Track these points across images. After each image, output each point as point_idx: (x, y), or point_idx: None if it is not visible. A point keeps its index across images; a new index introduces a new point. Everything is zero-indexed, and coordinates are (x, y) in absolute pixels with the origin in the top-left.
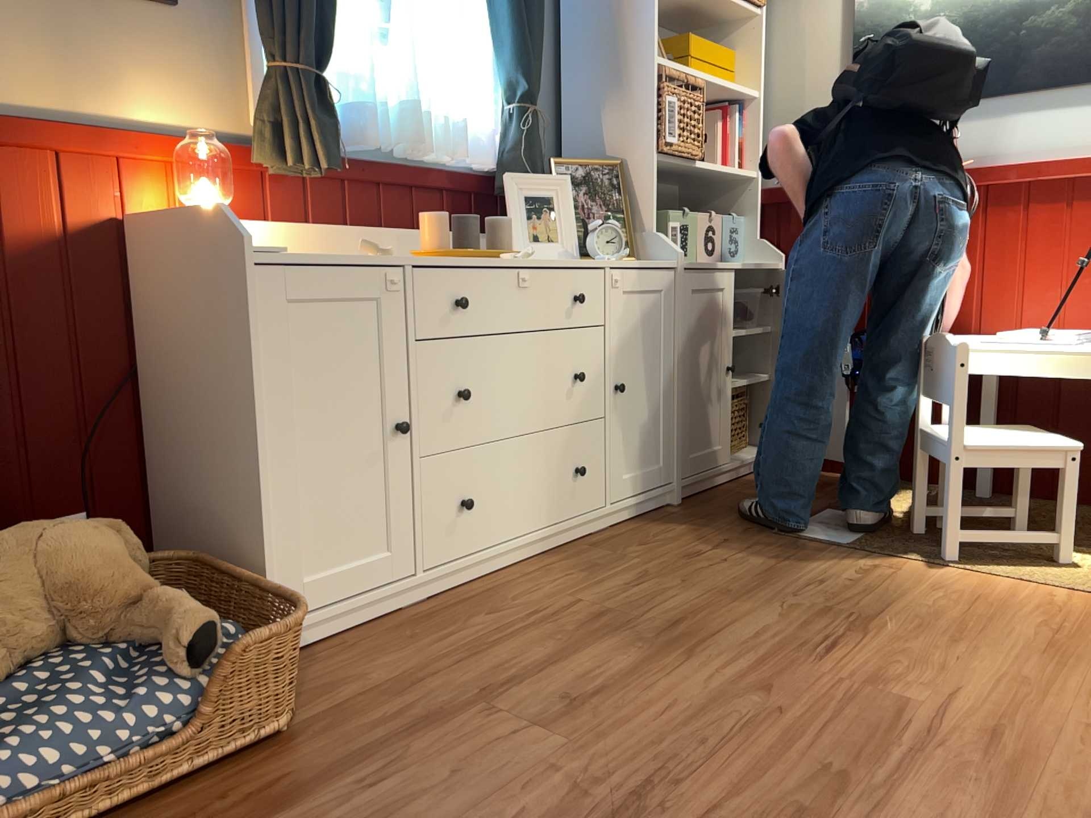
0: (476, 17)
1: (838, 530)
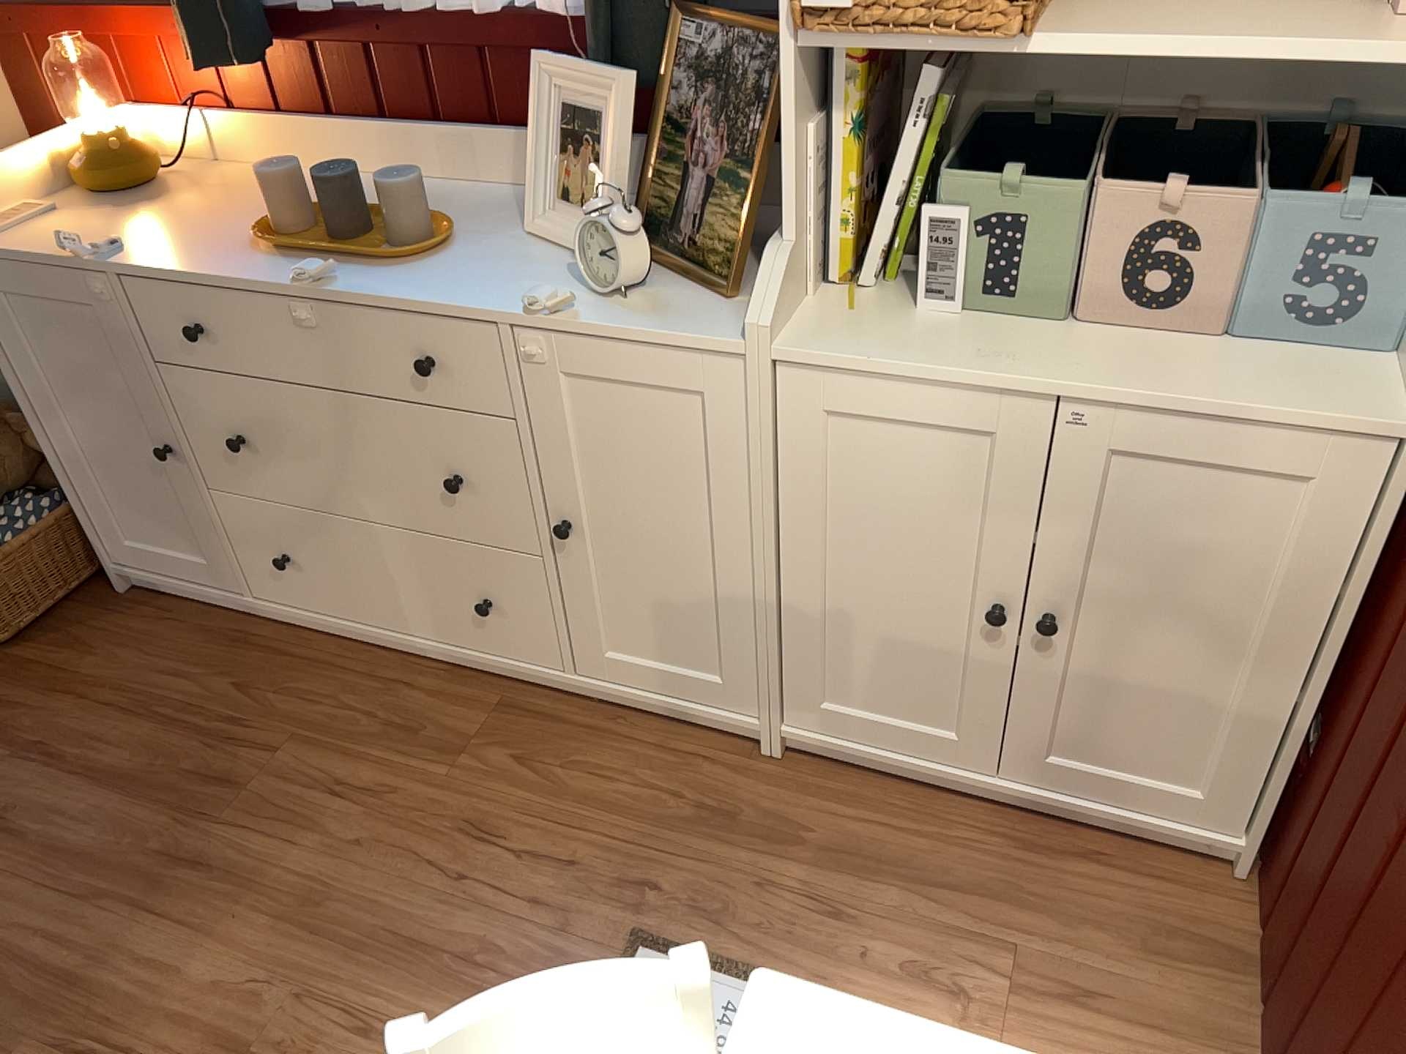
0: None
1: None
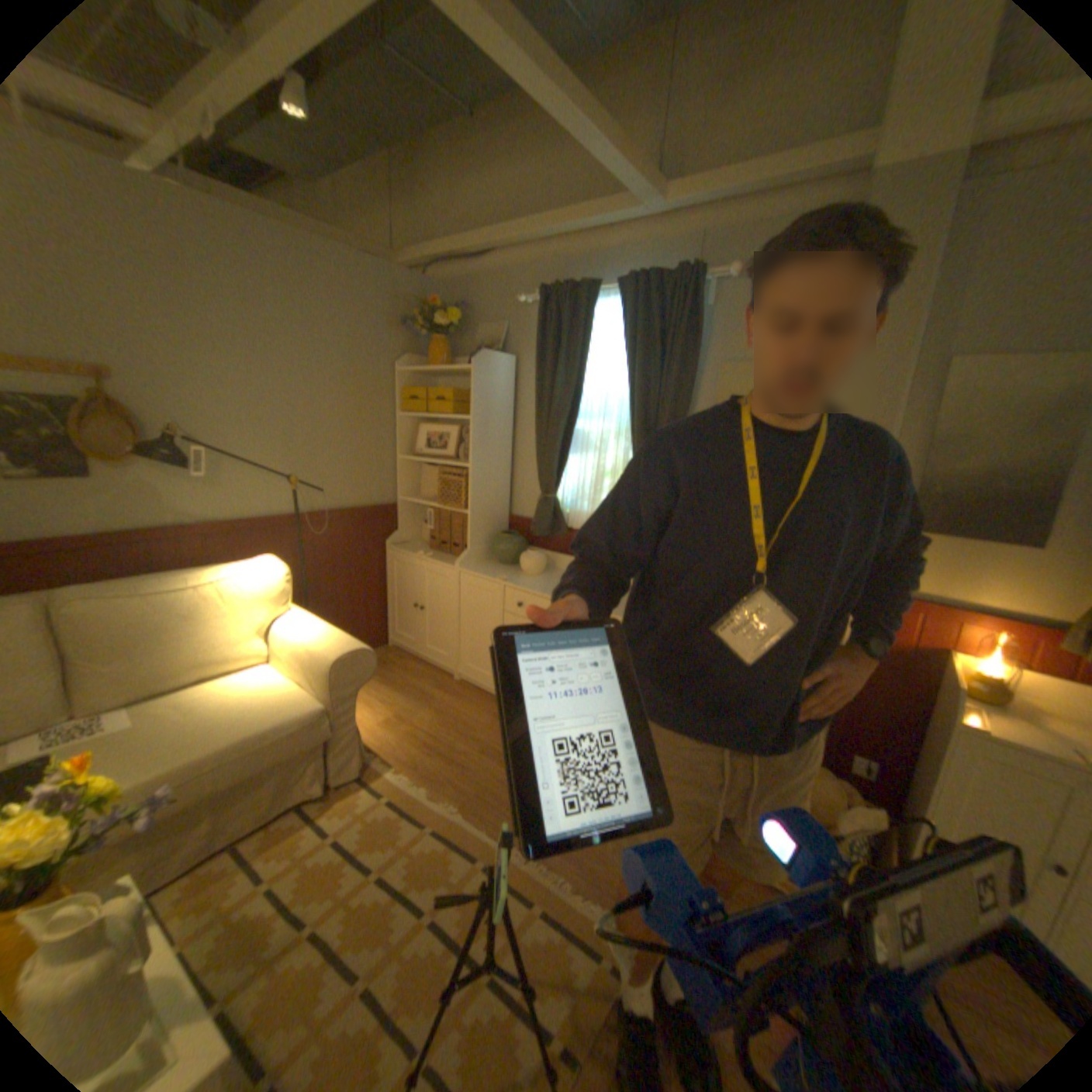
0: None
1: None
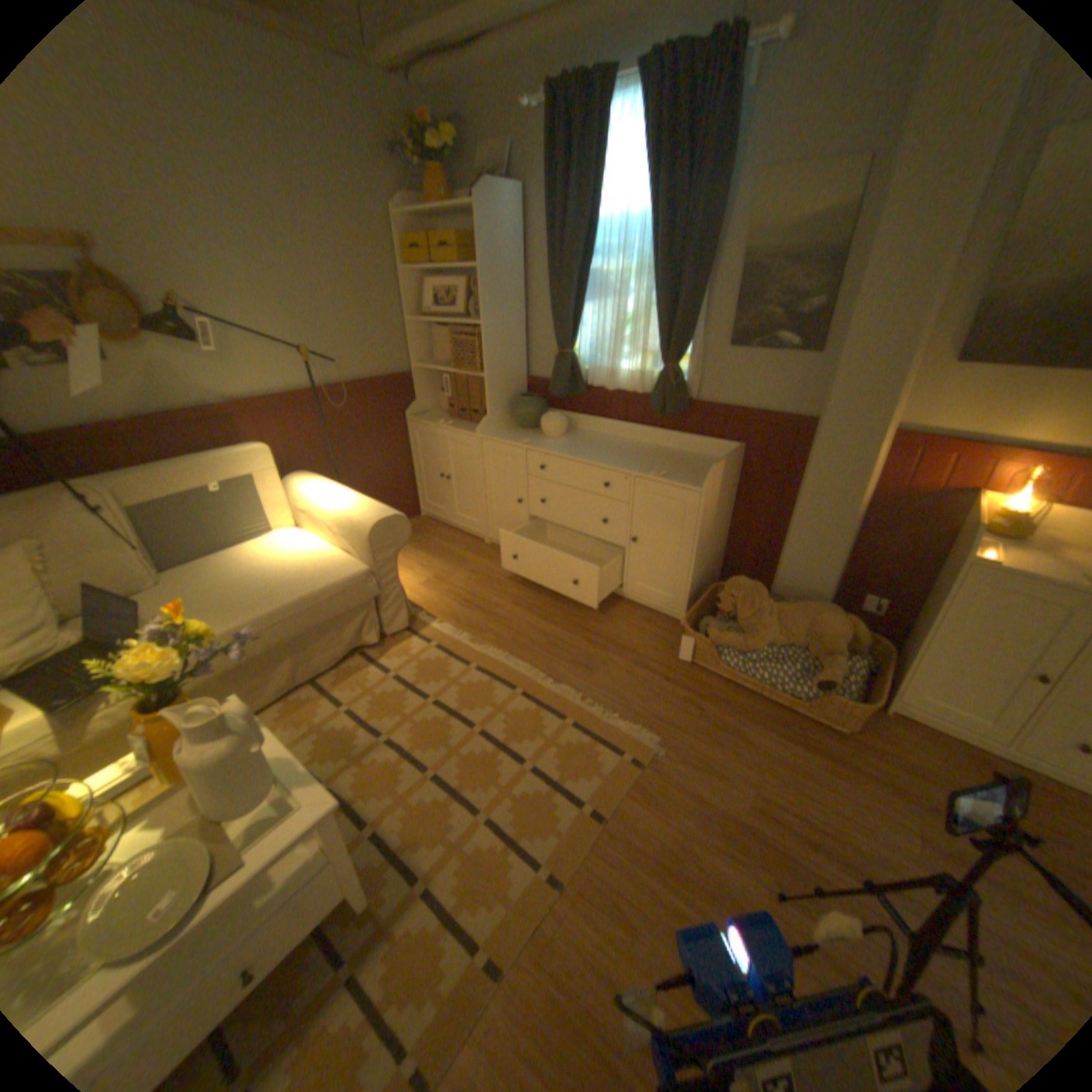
0: None
1: None
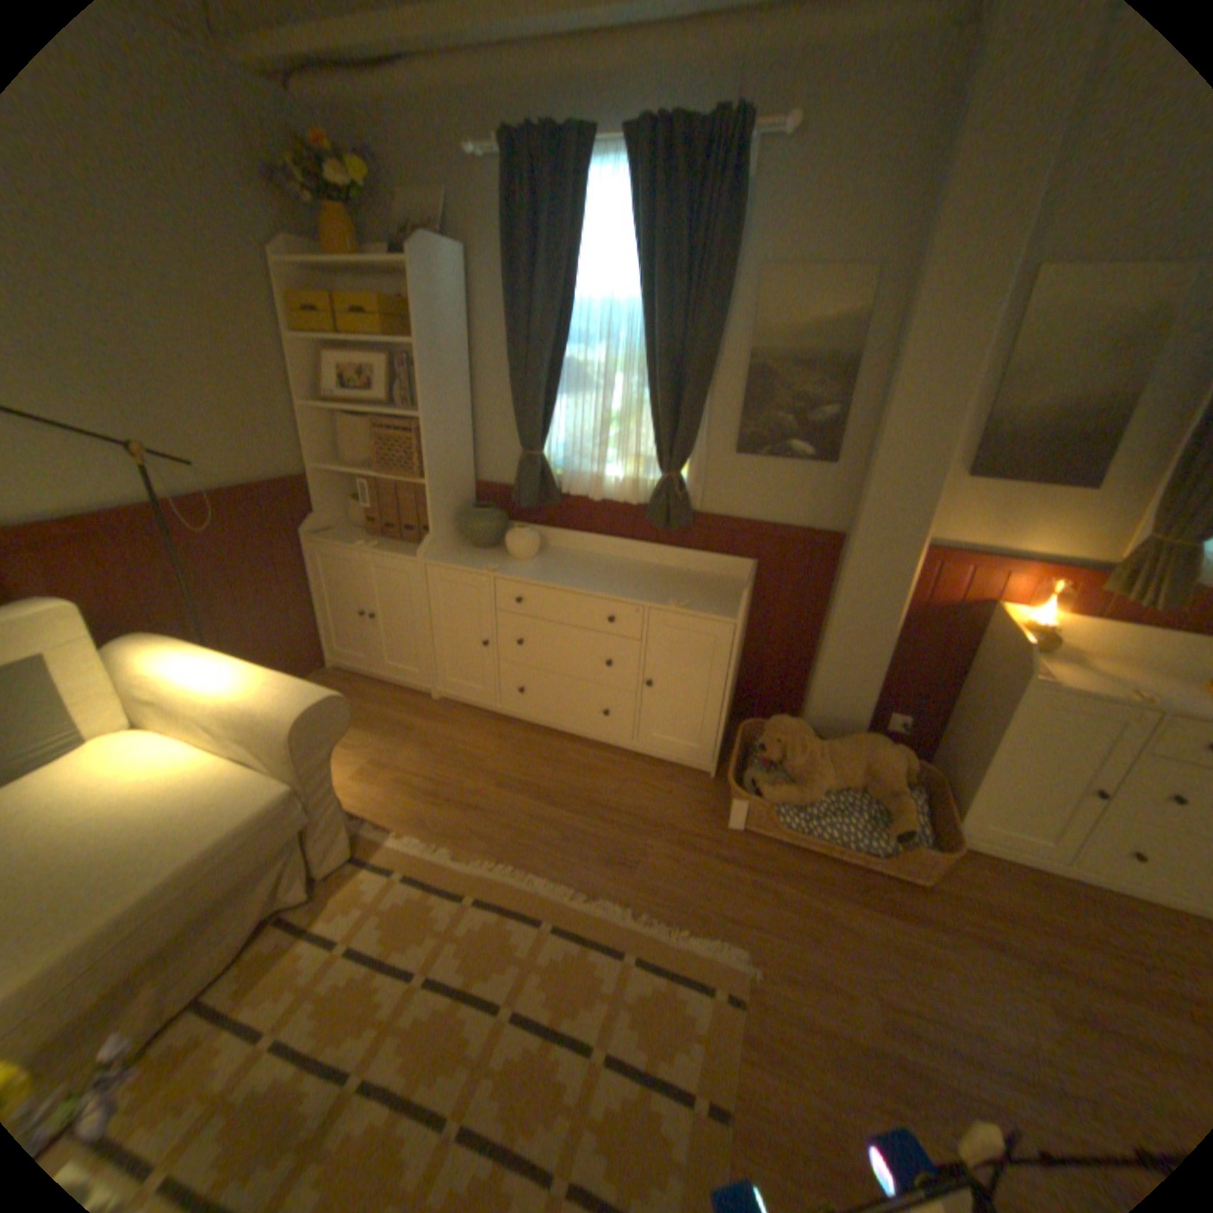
0: None
1: None
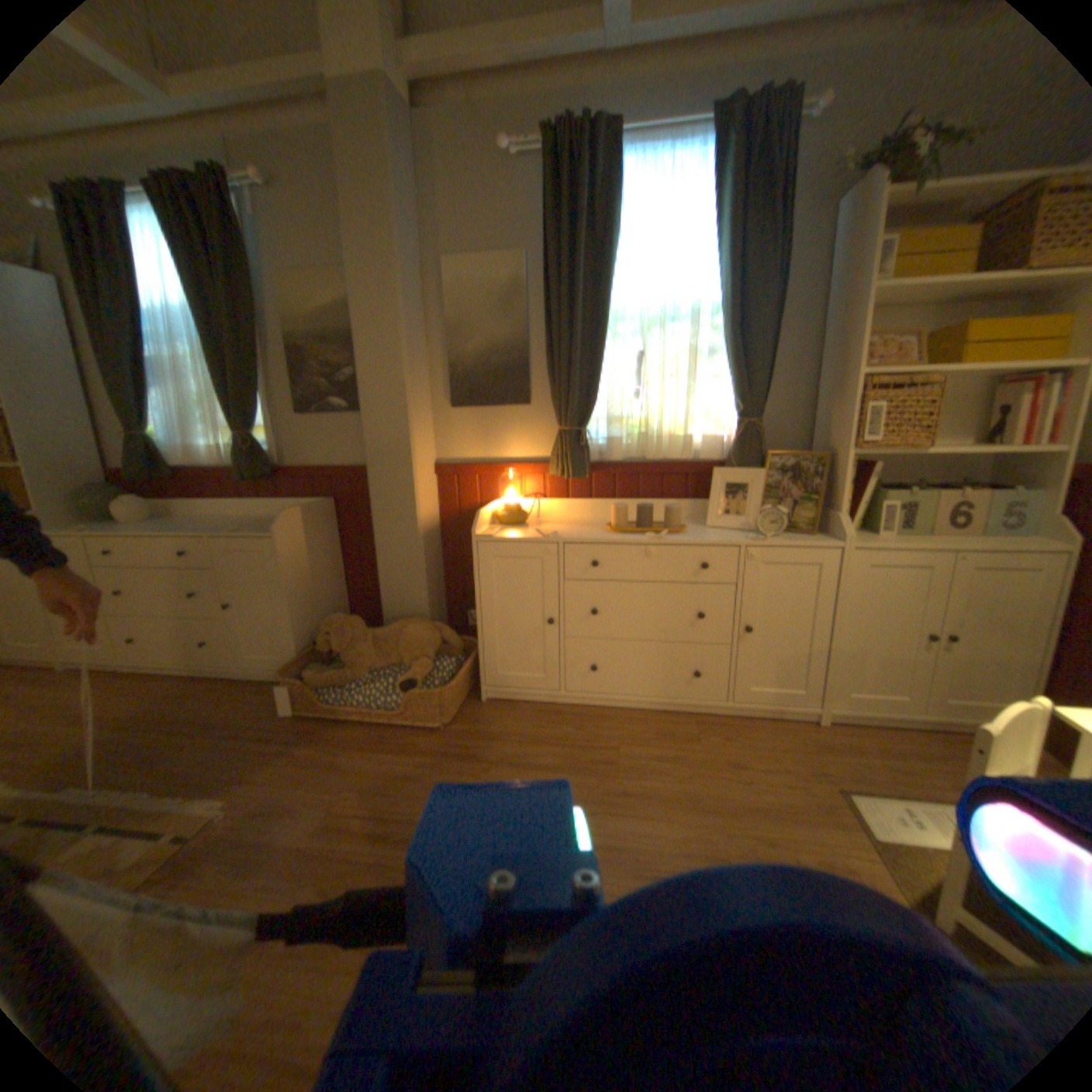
0: (720, 361)
1: (904, 828)
